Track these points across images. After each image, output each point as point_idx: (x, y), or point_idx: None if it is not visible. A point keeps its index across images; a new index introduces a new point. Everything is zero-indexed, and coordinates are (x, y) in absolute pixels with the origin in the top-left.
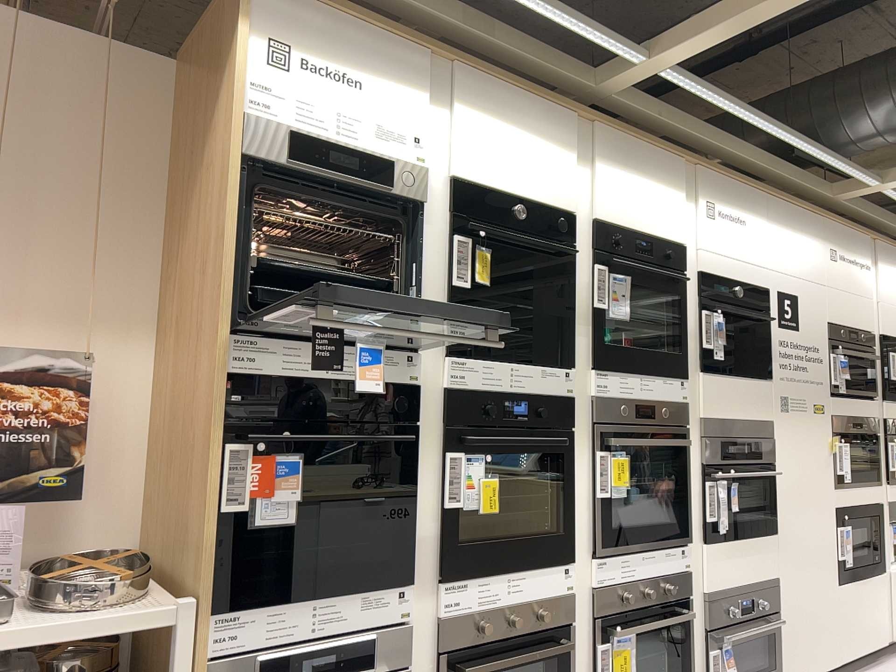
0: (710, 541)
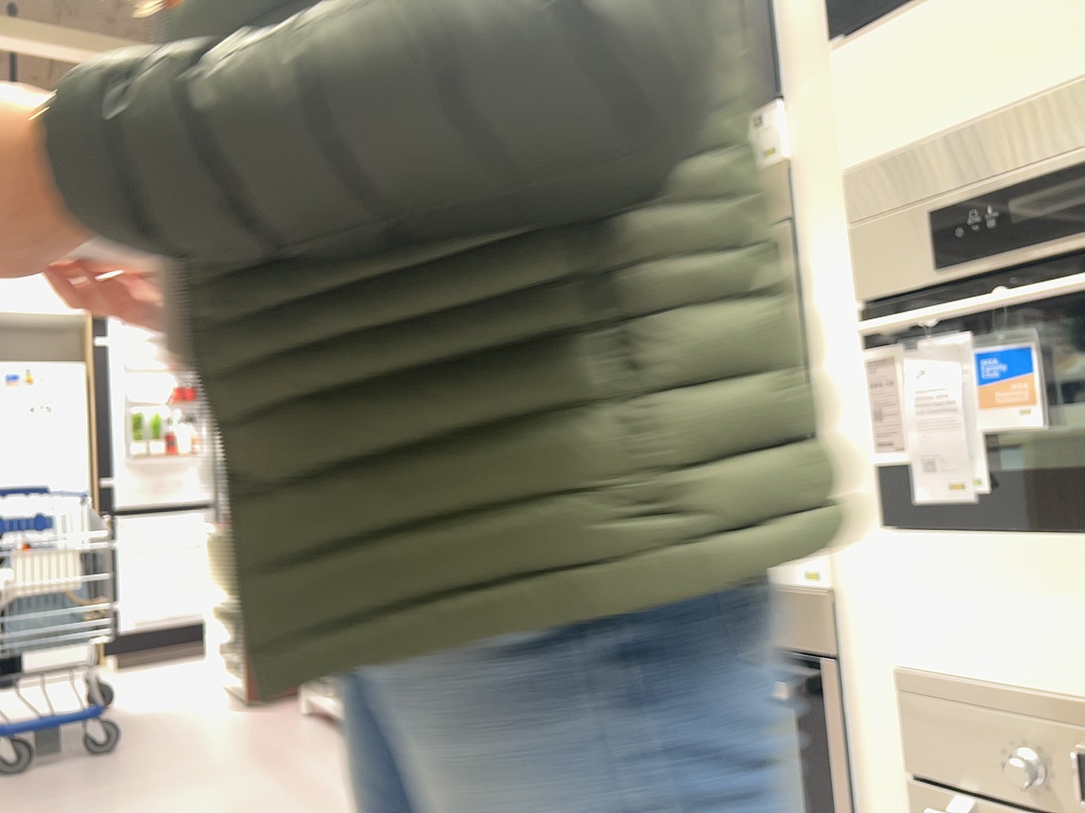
0: (908, 525)
